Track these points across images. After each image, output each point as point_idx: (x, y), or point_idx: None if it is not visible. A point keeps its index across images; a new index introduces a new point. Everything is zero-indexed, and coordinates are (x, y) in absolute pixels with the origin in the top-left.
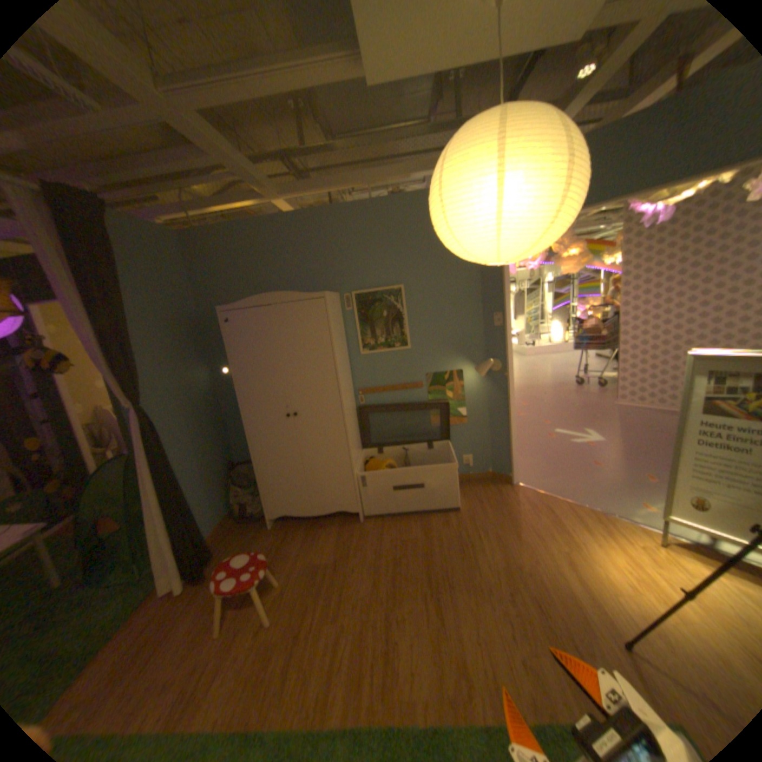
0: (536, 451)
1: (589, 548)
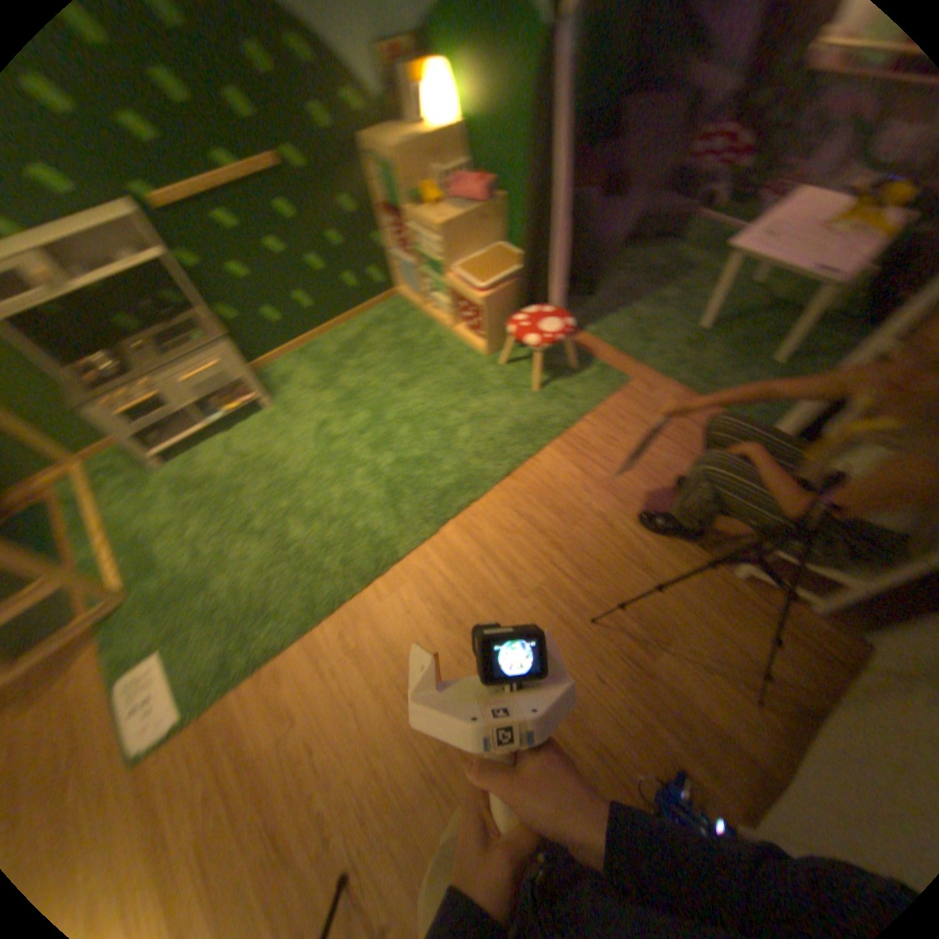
0: None
1: None
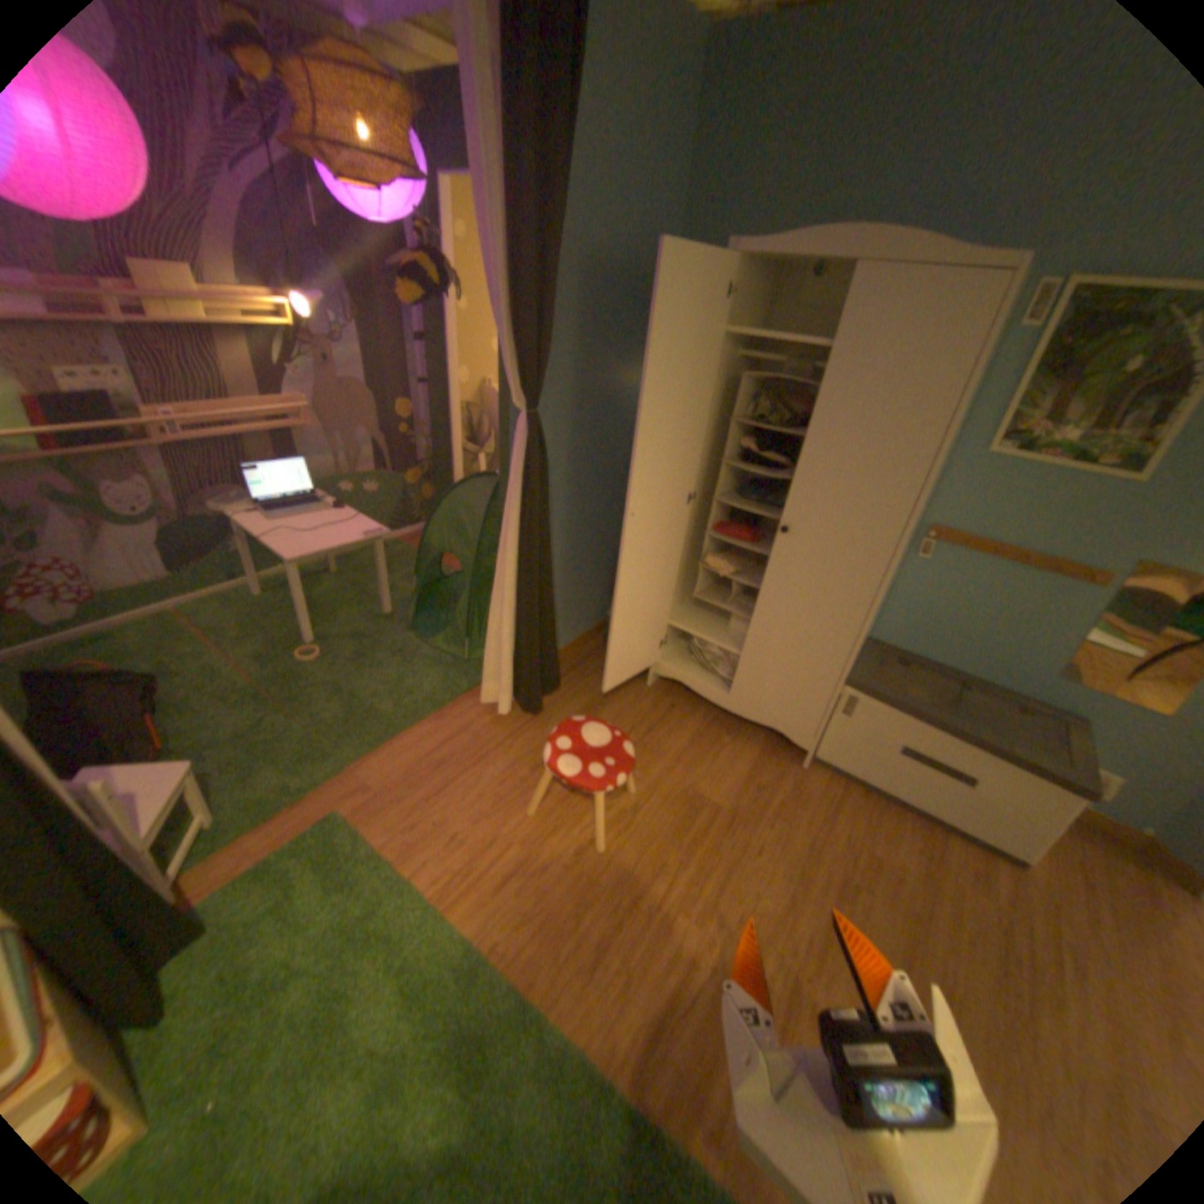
0: None
1: None
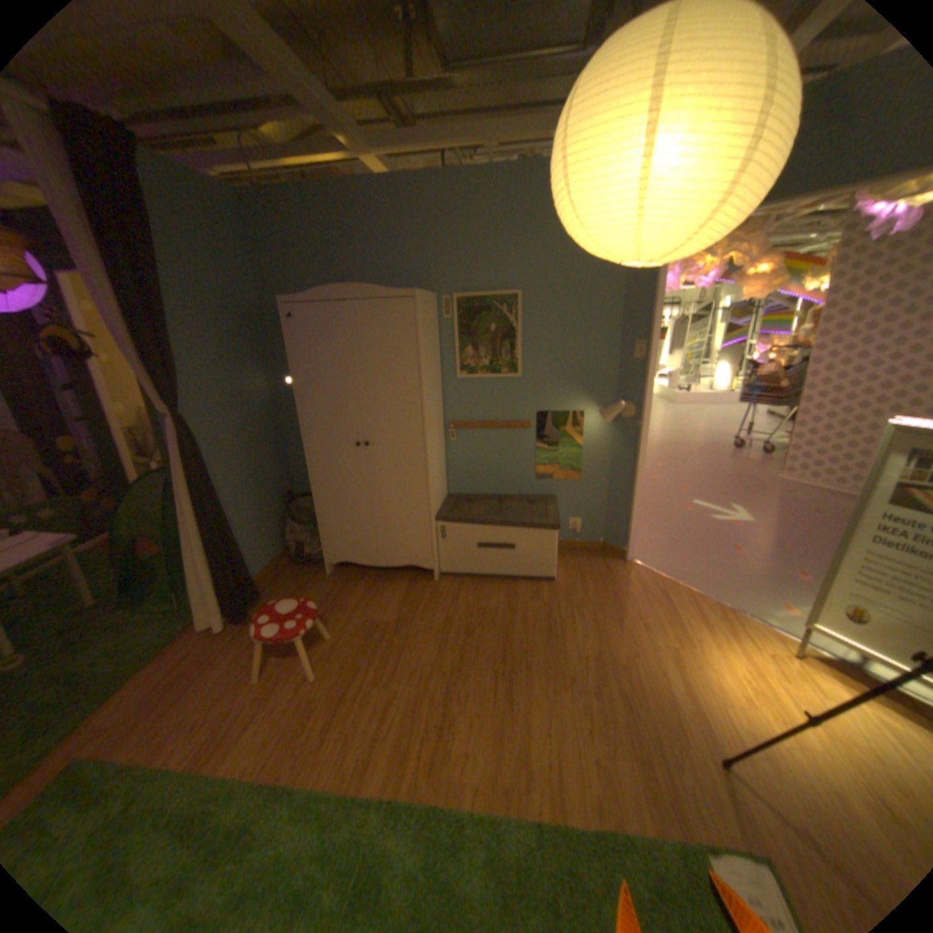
0: (663, 524)
1: (704, 646)
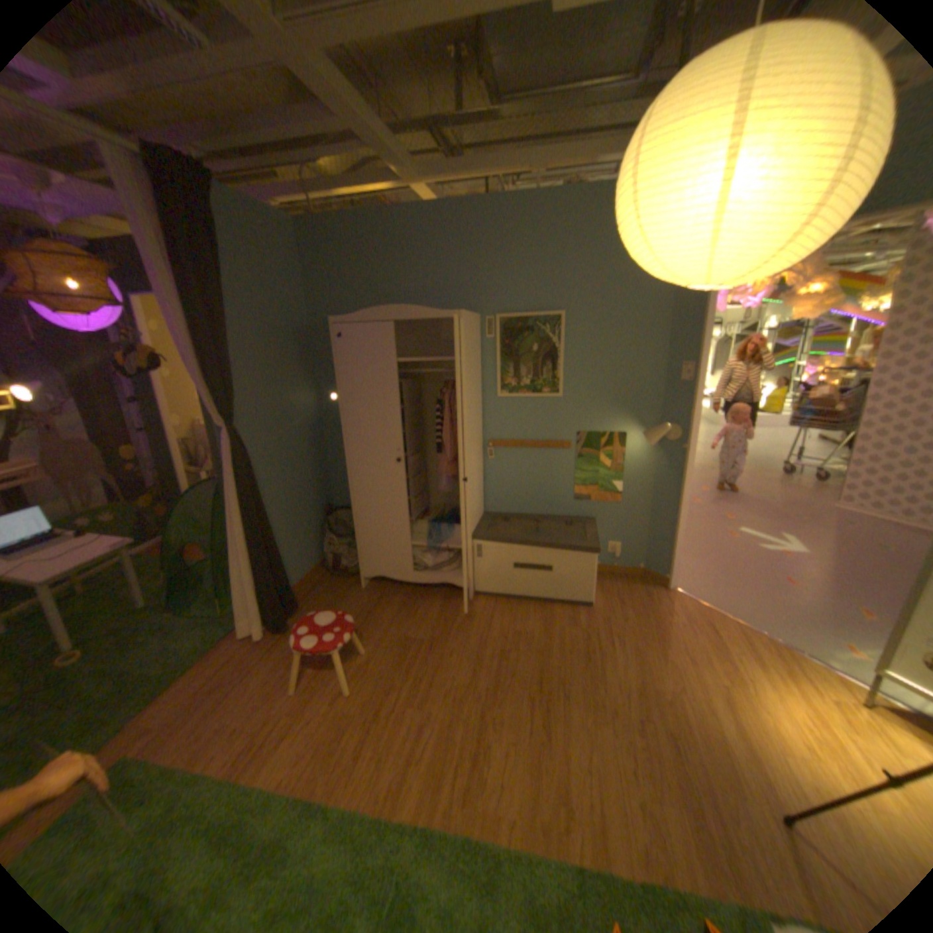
0: (709, 552)
1: (758, 687)
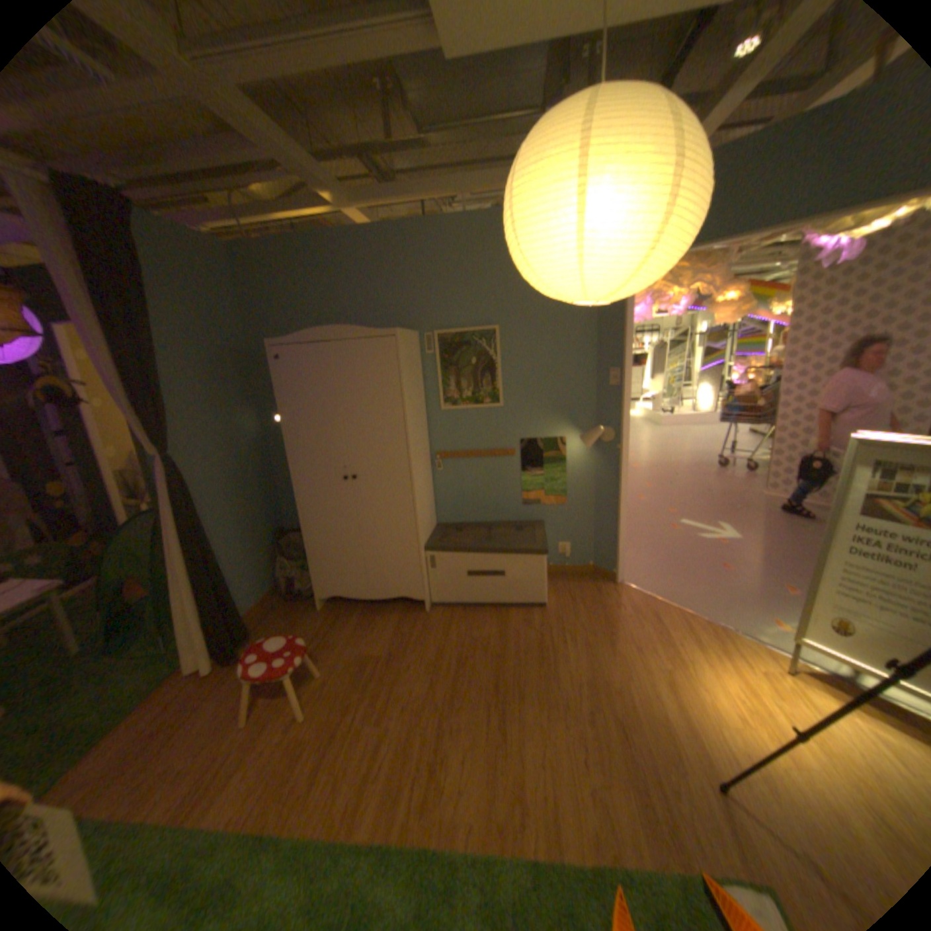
0: (652, 545)
1: (697, 667)
